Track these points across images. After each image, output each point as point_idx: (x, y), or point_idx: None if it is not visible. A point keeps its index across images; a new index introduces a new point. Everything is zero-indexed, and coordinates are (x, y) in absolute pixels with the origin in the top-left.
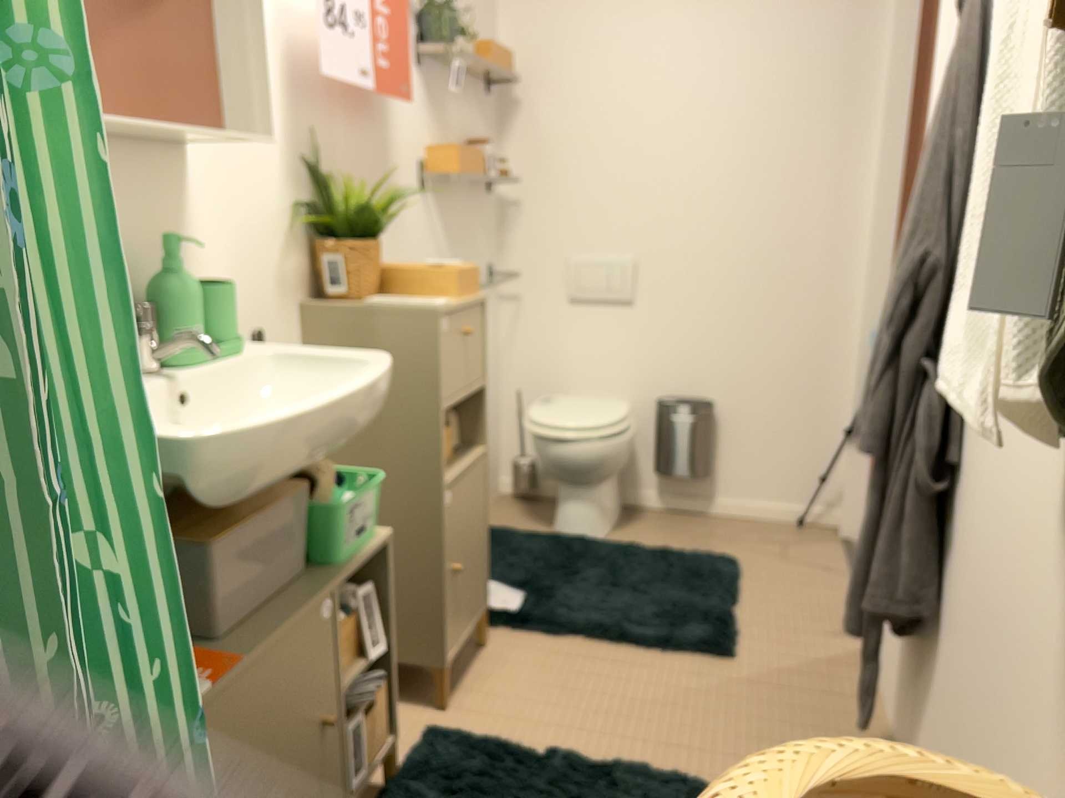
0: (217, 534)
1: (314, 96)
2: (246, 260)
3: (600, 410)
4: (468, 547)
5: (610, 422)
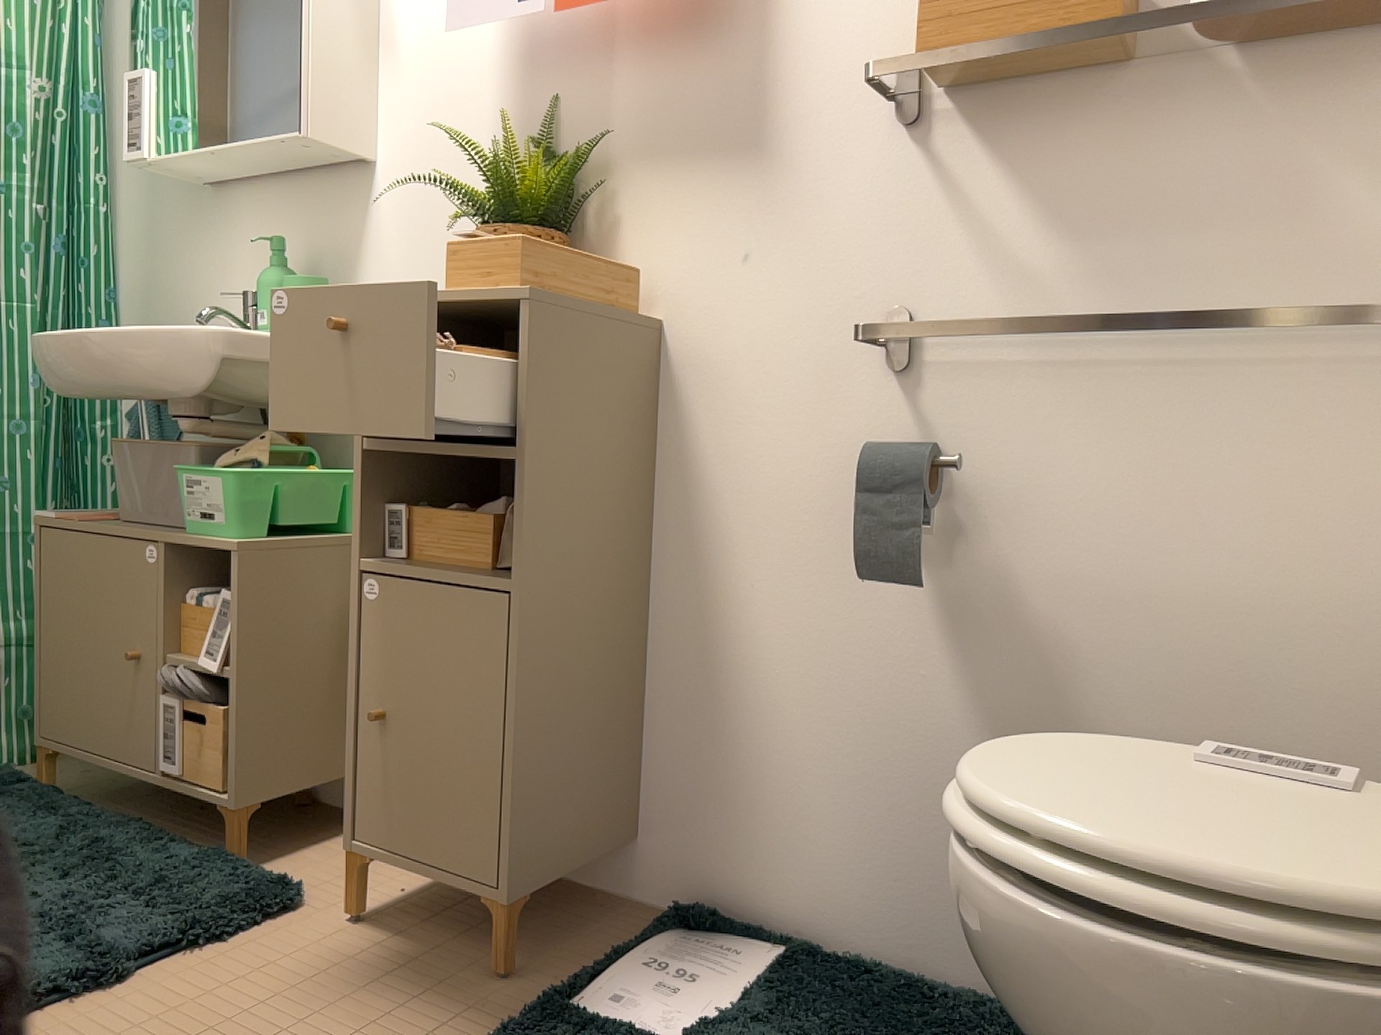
0: (125, 443)
1: (558, 48)
2: (419, 266)
3: (1242, 827)
4: (421, 714)
5: (1041, 819)
